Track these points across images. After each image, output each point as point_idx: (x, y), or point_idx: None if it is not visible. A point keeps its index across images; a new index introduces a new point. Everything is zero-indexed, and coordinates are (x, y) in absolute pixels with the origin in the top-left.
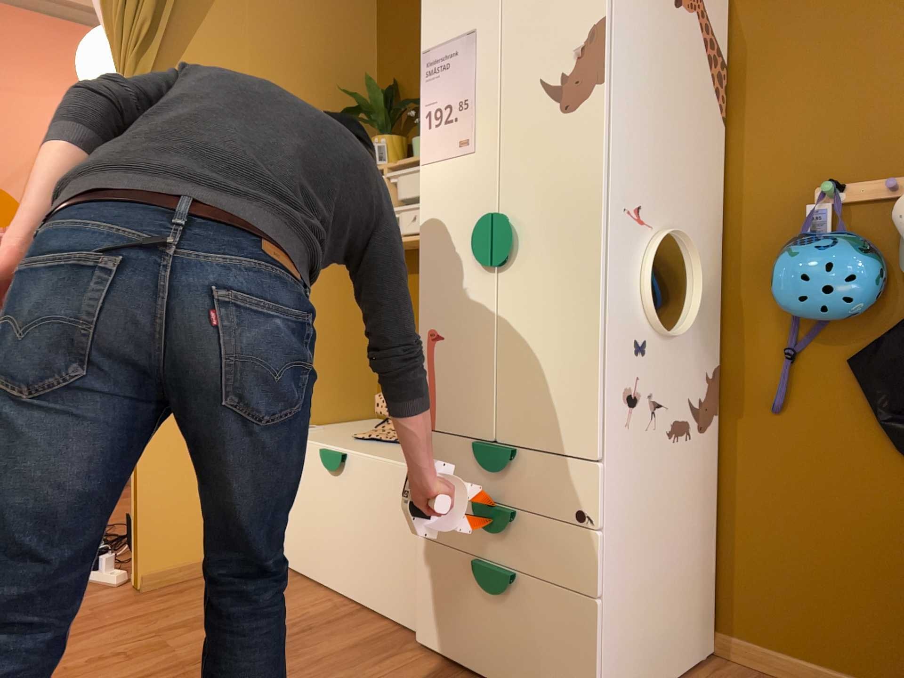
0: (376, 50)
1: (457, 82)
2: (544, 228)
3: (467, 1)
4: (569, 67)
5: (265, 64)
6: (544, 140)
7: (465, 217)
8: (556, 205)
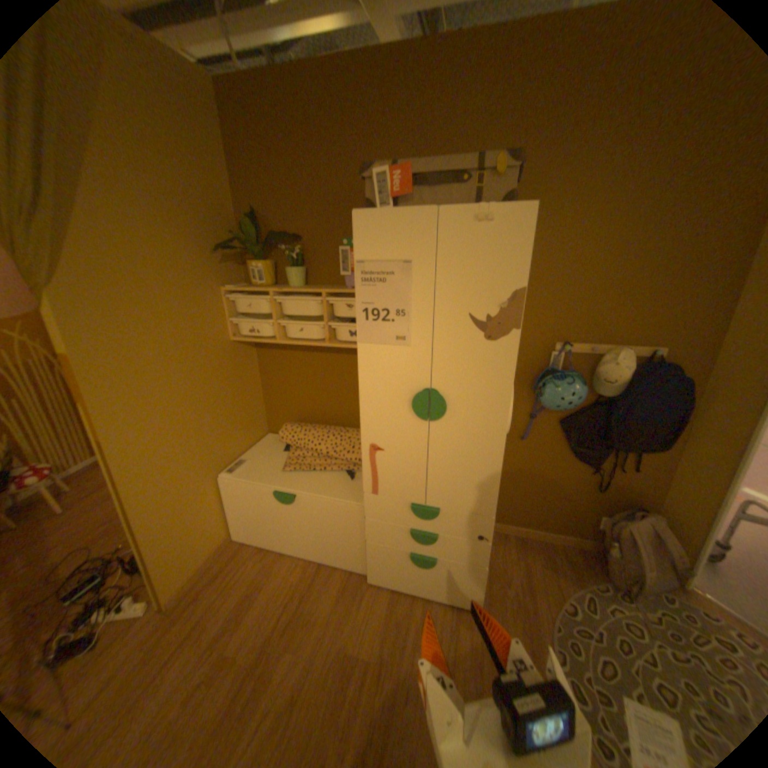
0: (226, 175)
1: (393, 295)
2: (466, 404)
3: (402, 234)
4: (494, 312)
5: (148, 204)
6: (470, 353)
7: (401, 386)
8: (476, 393)
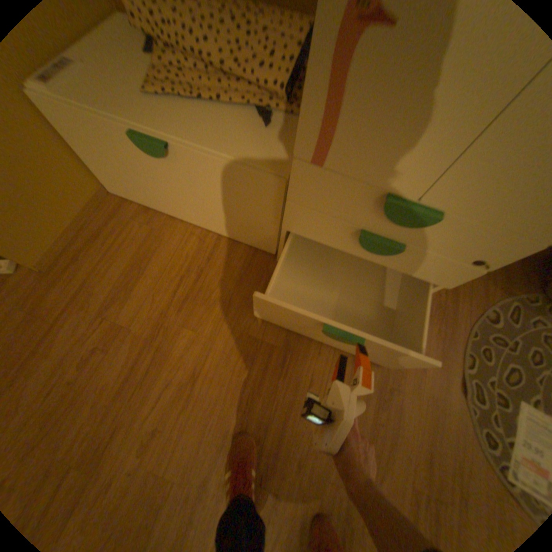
0: None
1: None
2: None
3: None
4: None
5: None
6: None
7: None
8: None
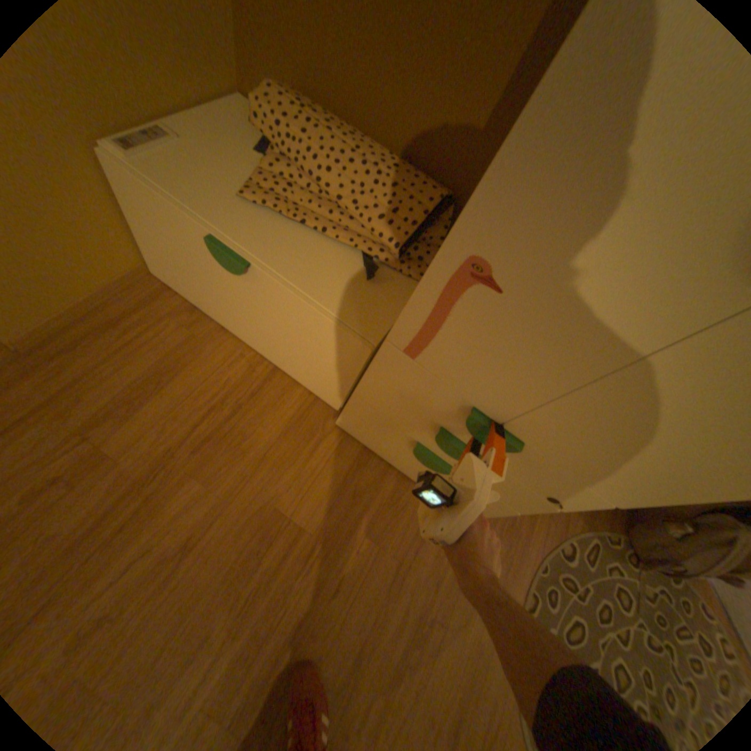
0: None
1: None
2: None
3: None
4: None
5: None
6: None
7: None
8: None
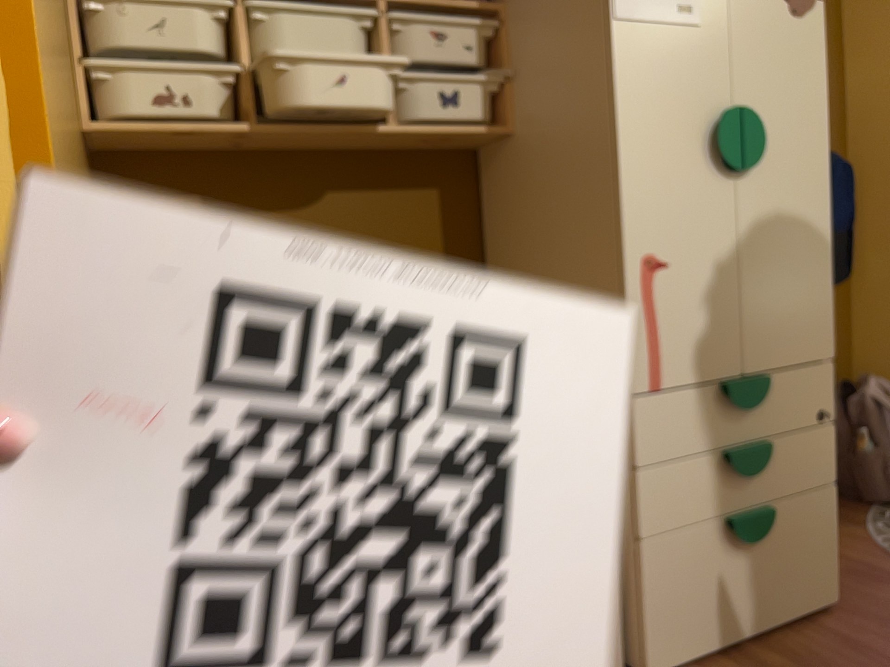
0: None
1: None
2: (782, 132)
3: None
4: None
5: None
6: (779, 37)
7: (692, 107)
8: (792, 110)
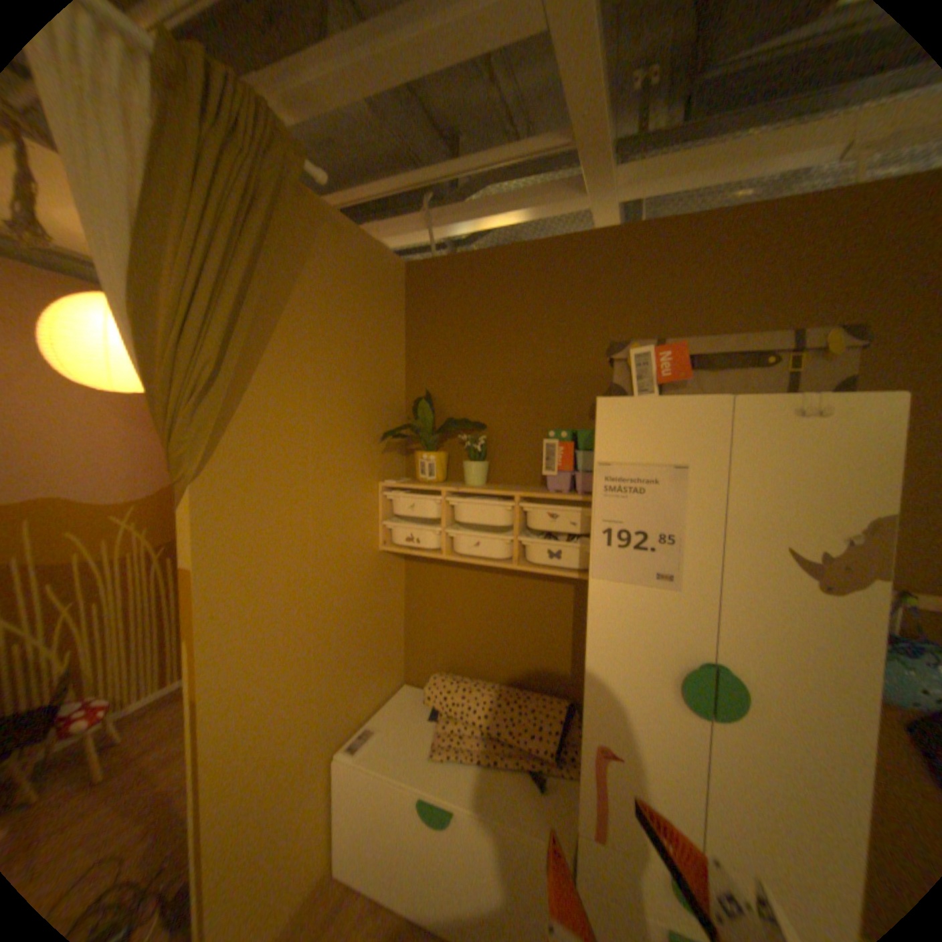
0: (405, 357)
1: (657, 512)
2: (788, 700)
3: (676, 429)
4: (839, 549)
5: (323, 386)
6: (795, 613)
7: (664, 653)
8: (808, 683)
